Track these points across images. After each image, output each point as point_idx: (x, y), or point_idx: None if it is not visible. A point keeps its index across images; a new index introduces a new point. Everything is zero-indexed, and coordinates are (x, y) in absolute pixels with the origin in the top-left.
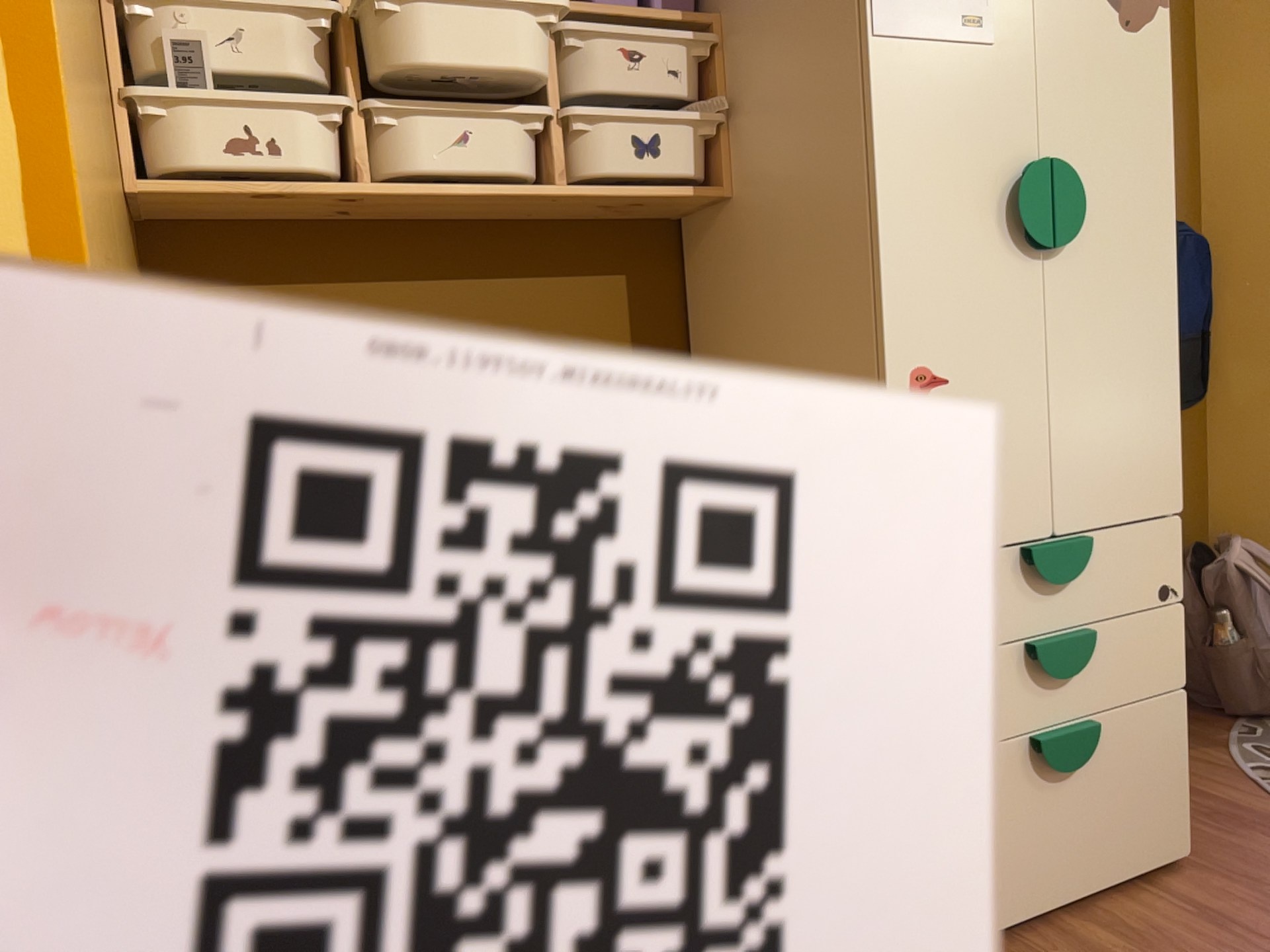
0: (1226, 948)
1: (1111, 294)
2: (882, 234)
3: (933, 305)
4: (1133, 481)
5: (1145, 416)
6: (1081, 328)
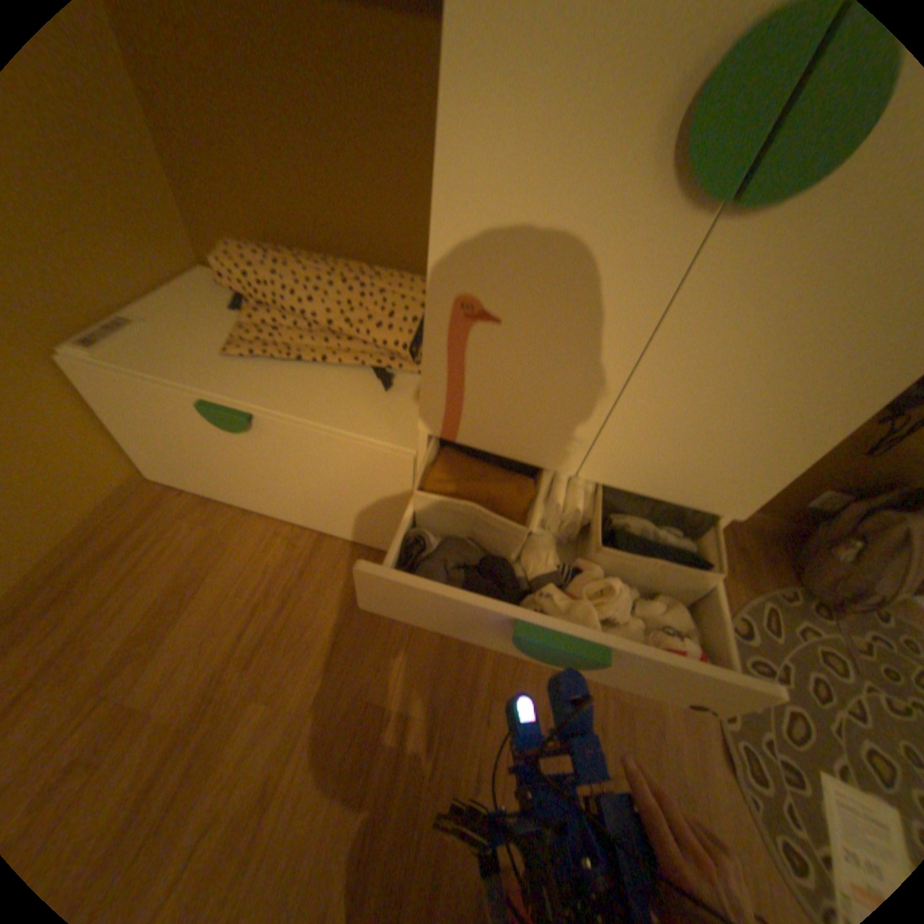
0: (537, 681)
1: (817, 297)
2: (446, 91)
3: (499, 224)
4: (694, 478)
5: (755, 441)
6: (724, 324)
